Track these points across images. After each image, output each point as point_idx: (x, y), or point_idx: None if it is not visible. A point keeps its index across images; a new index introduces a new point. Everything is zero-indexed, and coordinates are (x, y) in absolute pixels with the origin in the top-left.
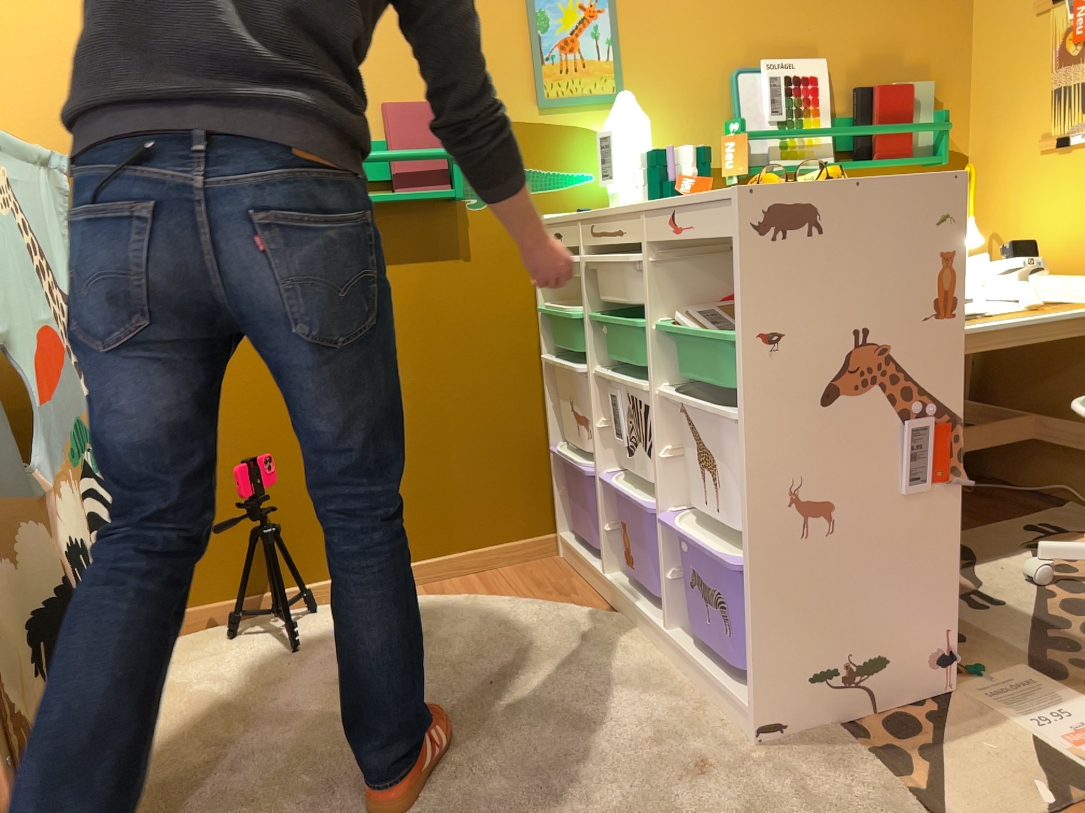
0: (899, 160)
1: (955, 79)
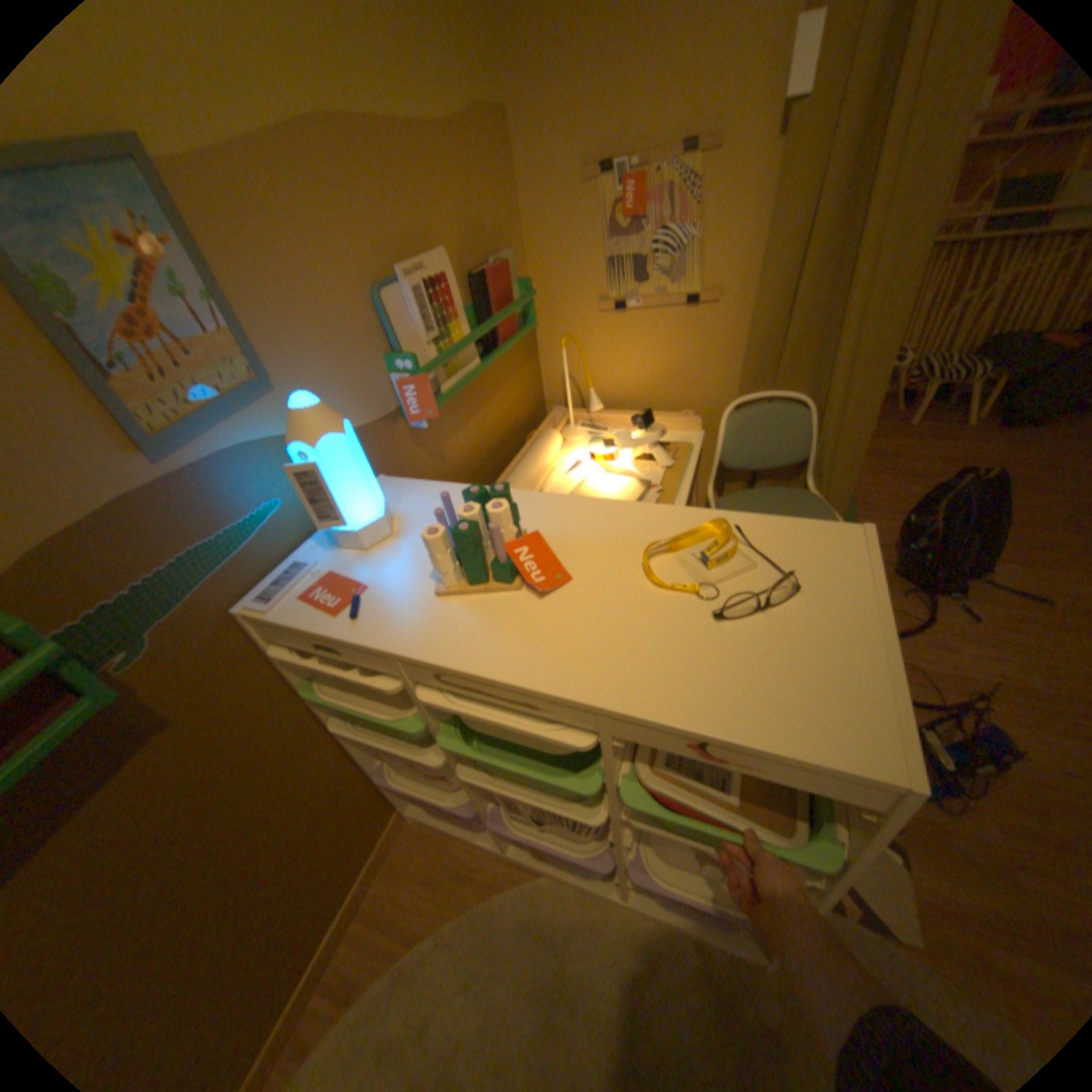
0: (516, 339)
1: (516, 238)
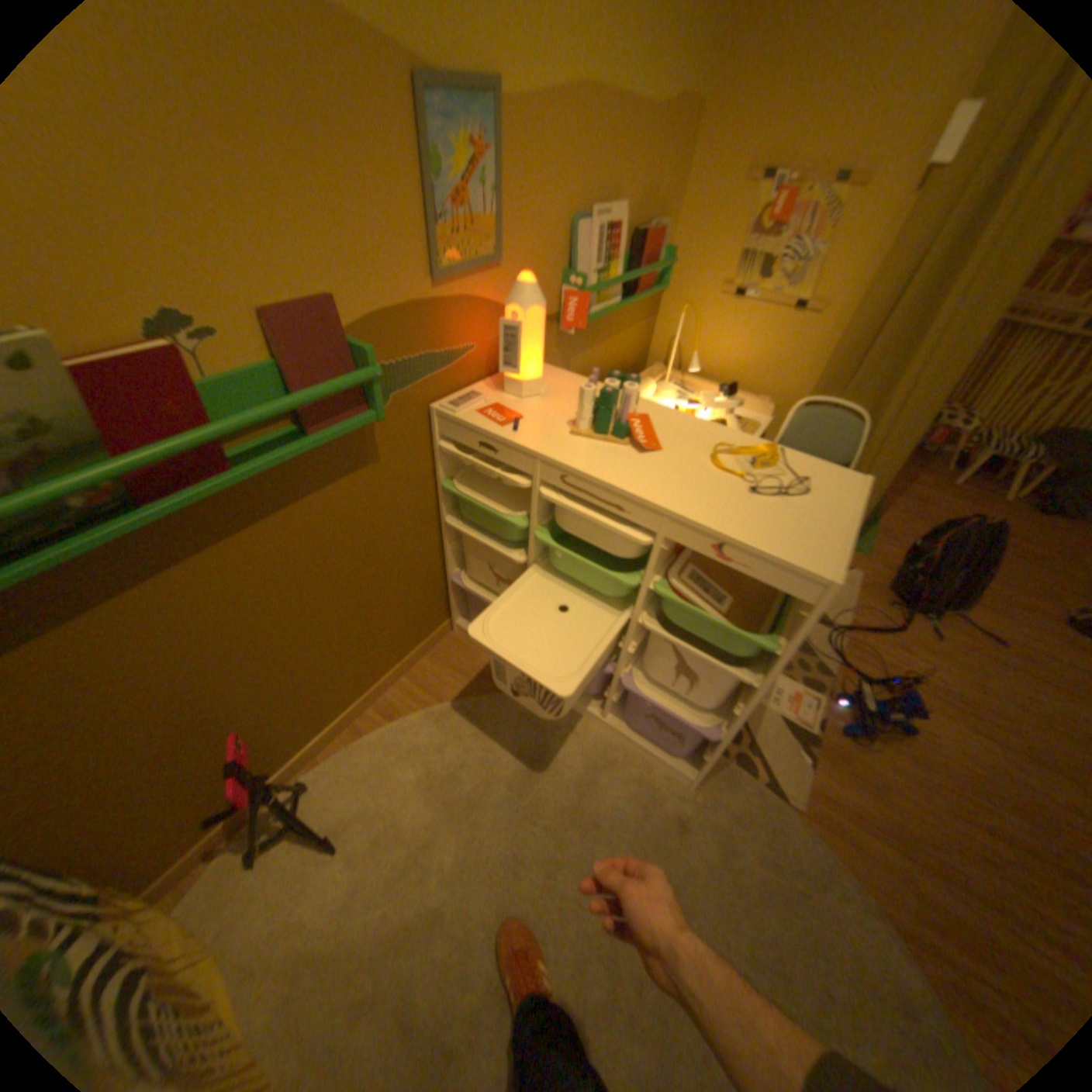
0: (650, 294)
1: (676, 212)
